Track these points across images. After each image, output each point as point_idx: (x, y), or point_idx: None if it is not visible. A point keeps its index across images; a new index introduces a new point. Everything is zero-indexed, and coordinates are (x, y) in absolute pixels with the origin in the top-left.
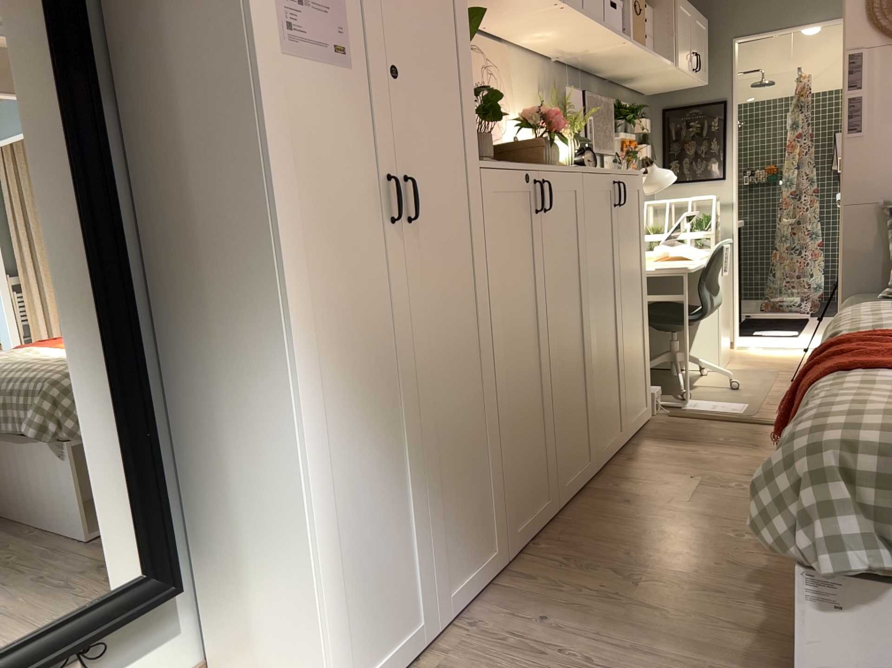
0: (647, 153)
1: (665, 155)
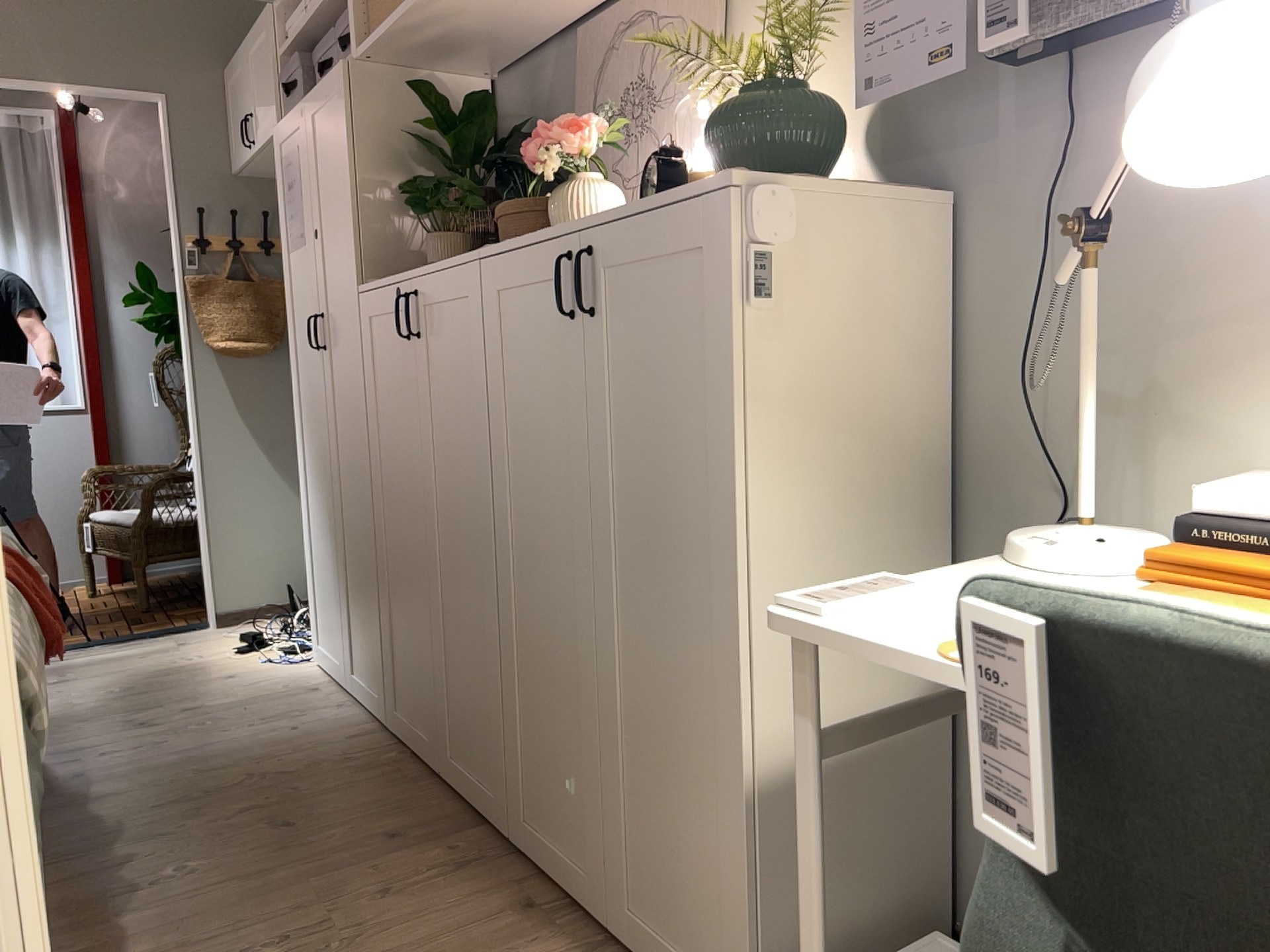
0: None
1: None
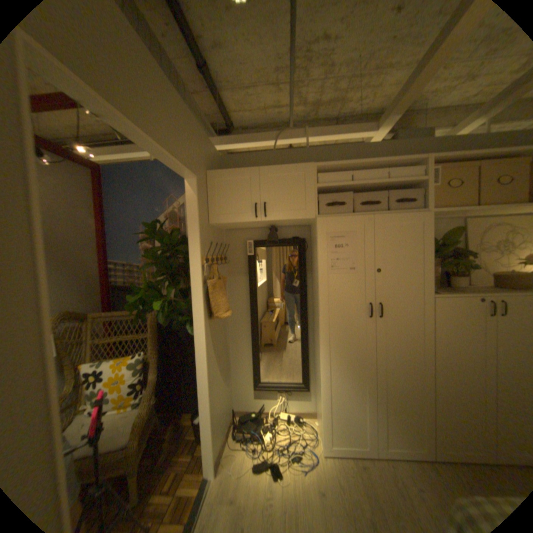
0: None
1: None
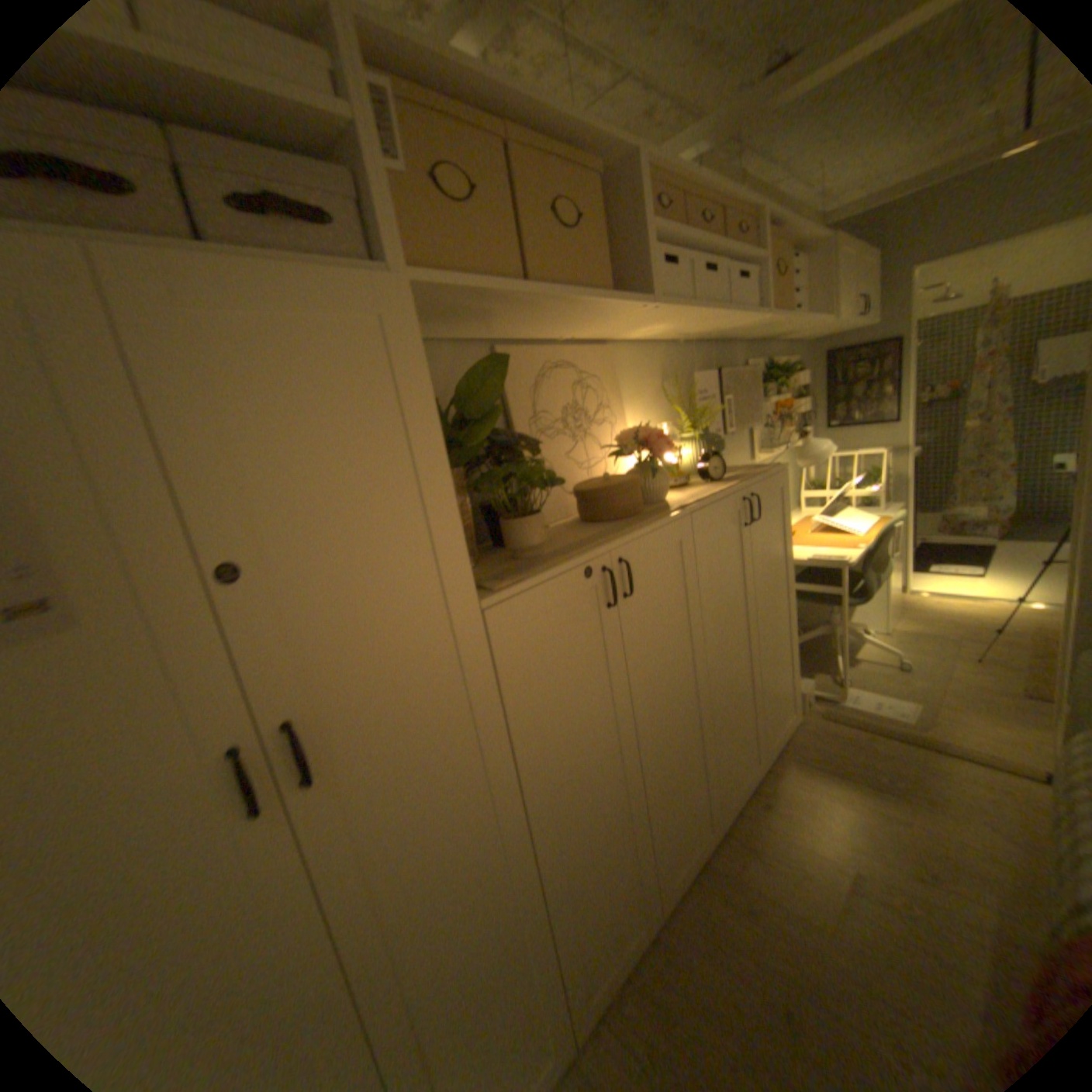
0: (807, 403)
1: (829, 398)
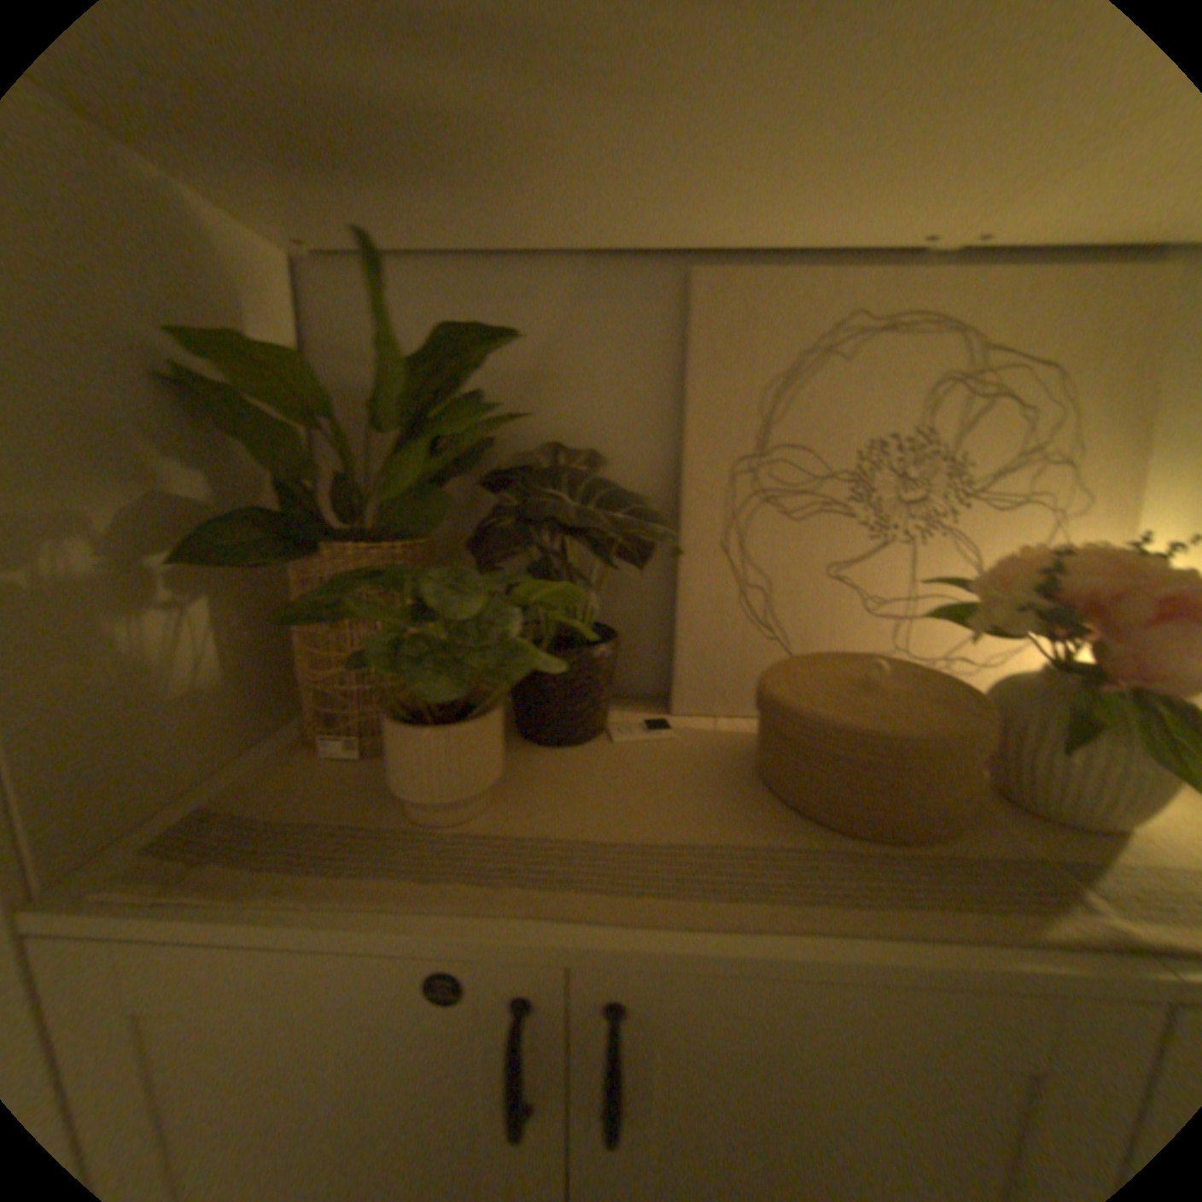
0: None
1: None
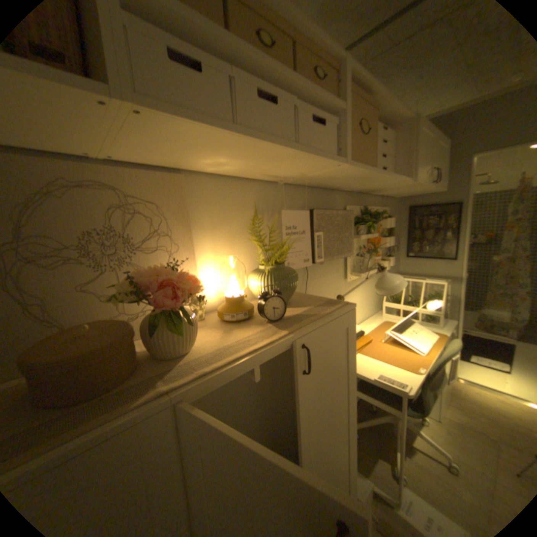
0: (392, 240)
1: (408, 237)
